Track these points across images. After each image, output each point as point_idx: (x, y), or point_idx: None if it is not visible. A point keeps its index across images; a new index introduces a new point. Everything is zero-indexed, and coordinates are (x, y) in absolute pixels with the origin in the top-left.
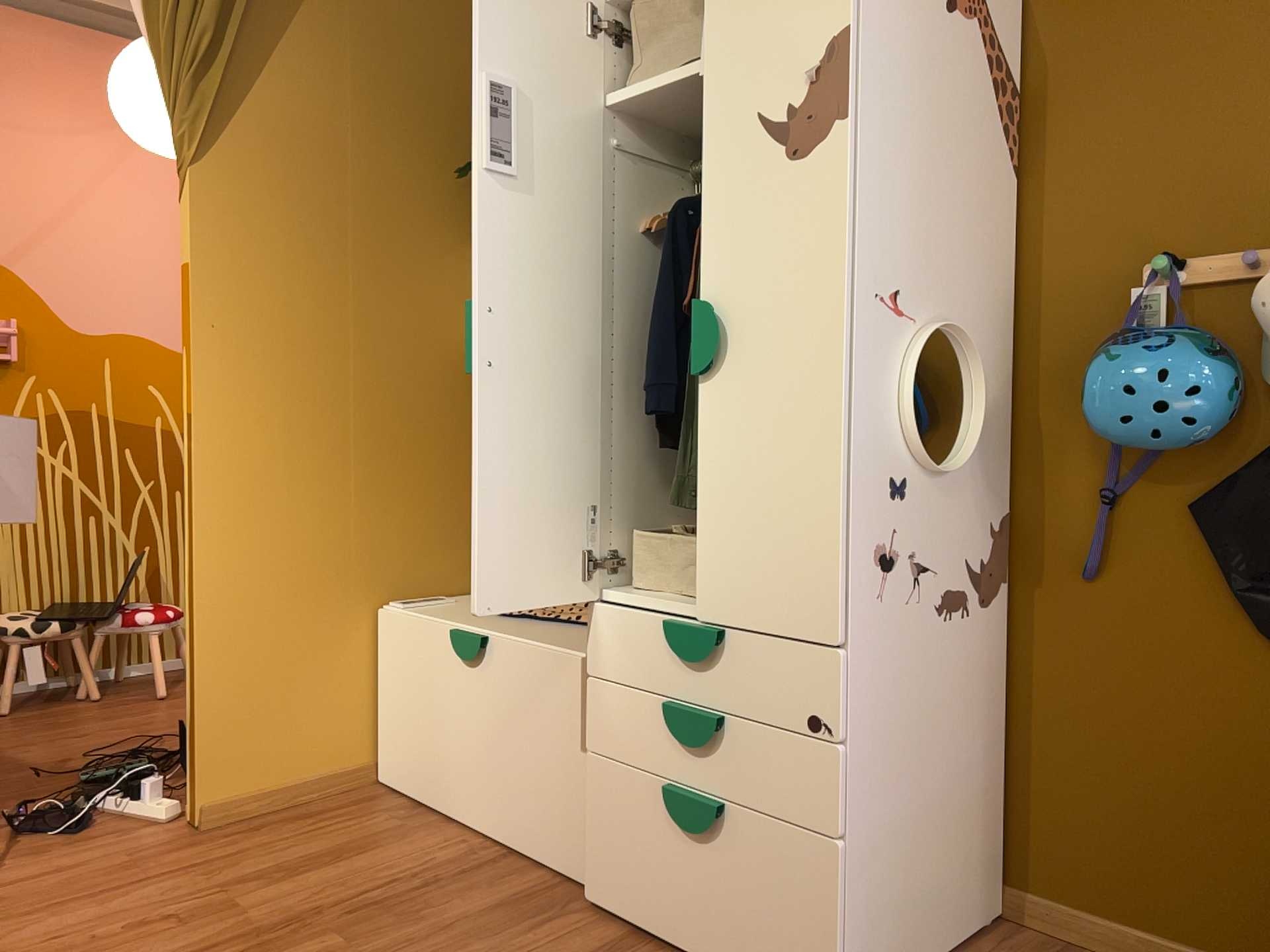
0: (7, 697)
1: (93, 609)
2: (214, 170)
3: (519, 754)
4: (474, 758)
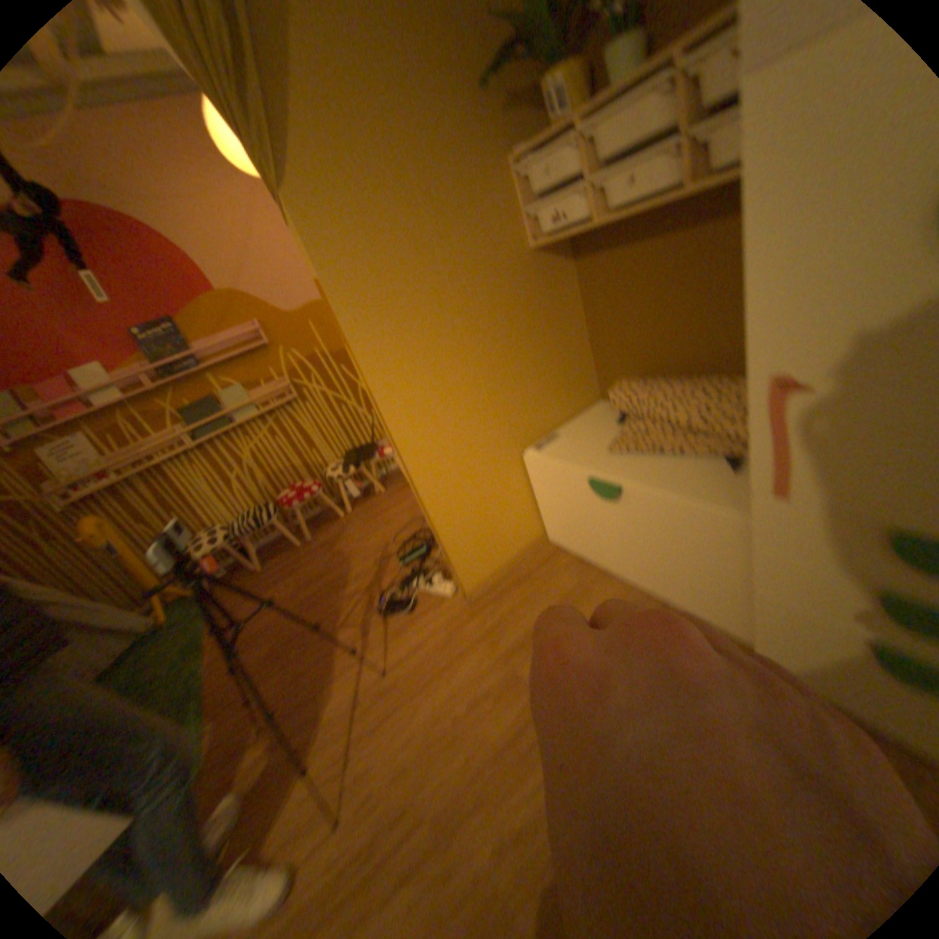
0: (347, 503)
1: (362, 445)
2: (293, 180)
3: (666, 555)
4: (623, 546)
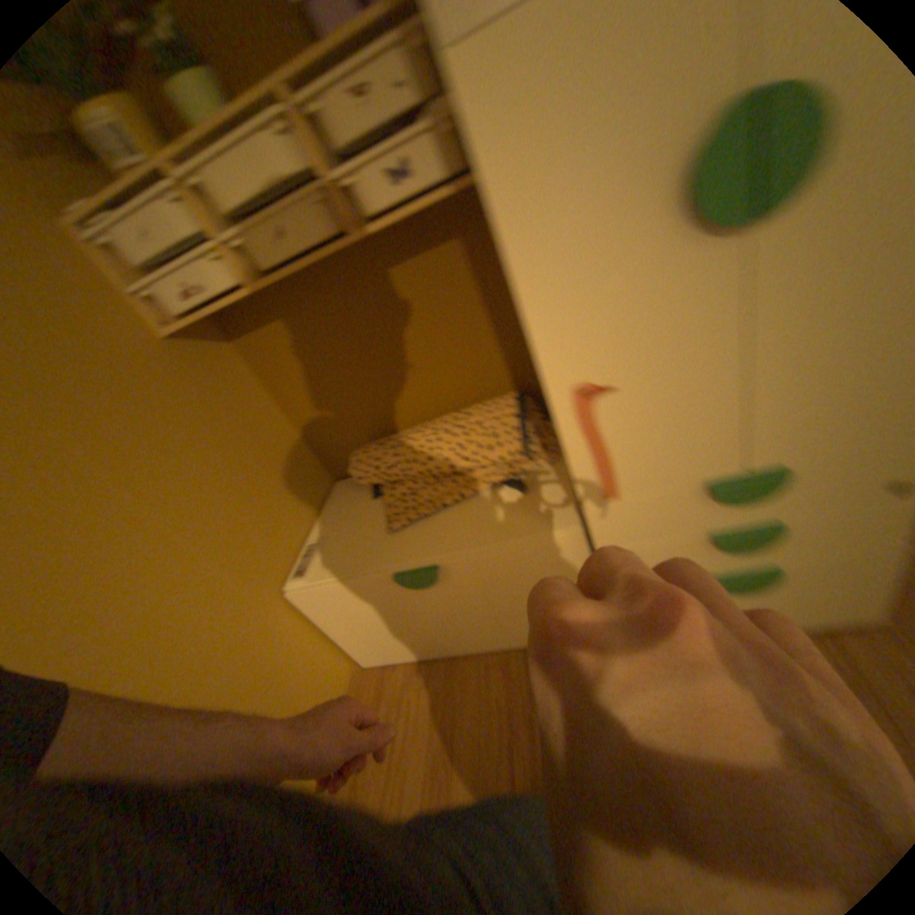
0: None
1: None
2: None
3: (511, 608)
4: (462, 625)
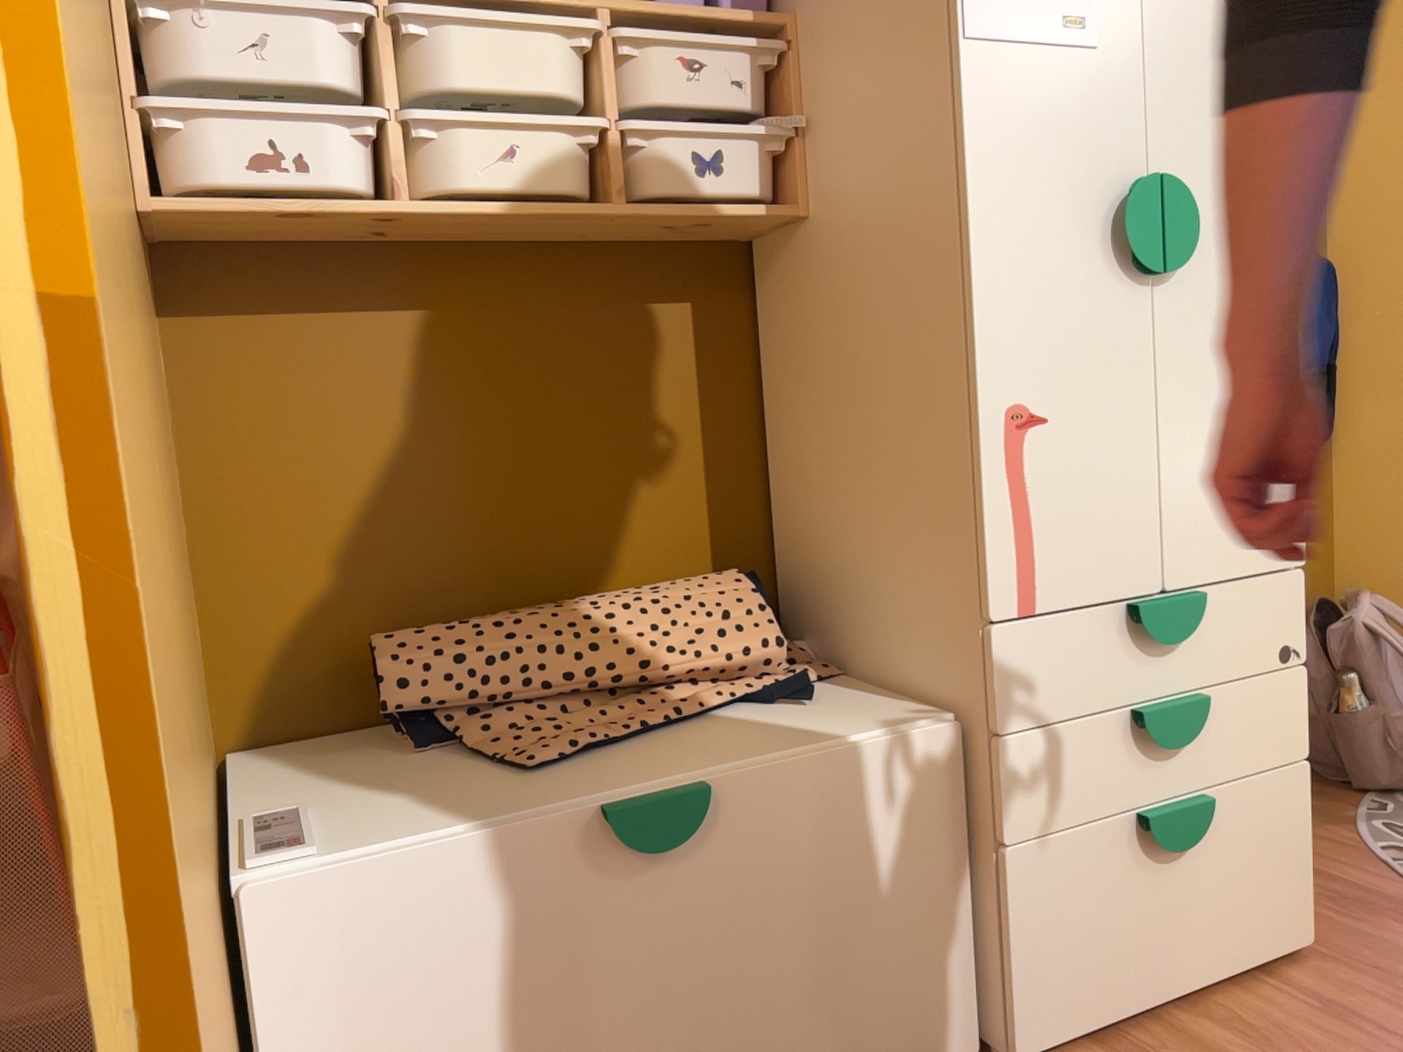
0: None
1: None
2: None
3: (809, 953)
4: (685, 1034)
